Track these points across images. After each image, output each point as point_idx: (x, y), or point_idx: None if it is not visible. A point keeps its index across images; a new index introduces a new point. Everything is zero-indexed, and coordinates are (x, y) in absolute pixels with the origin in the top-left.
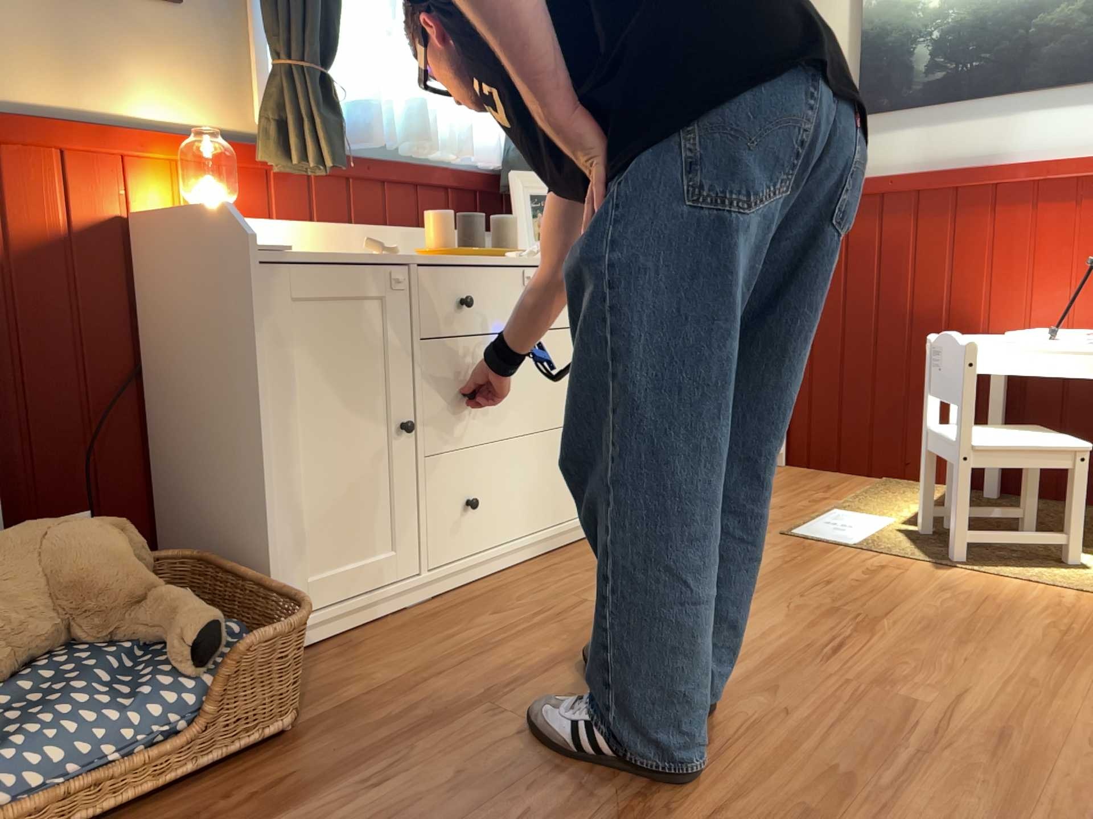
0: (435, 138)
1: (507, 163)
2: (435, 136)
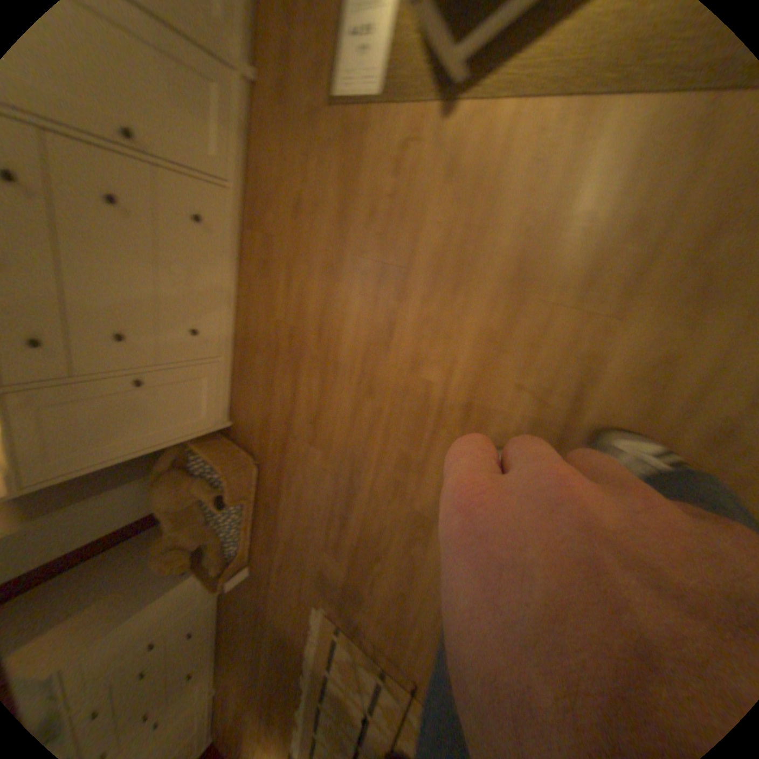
0: None
1: None
2: None
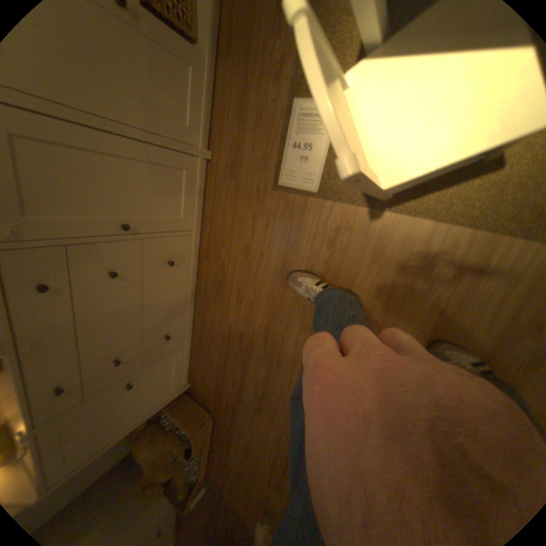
0: None
1: None
2: None
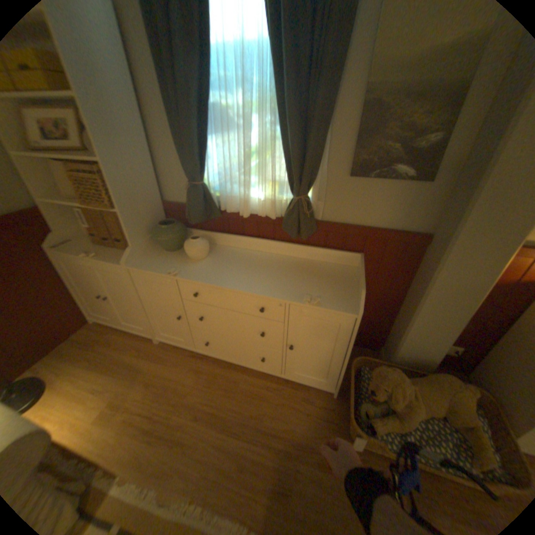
0: None
1: None
2: None
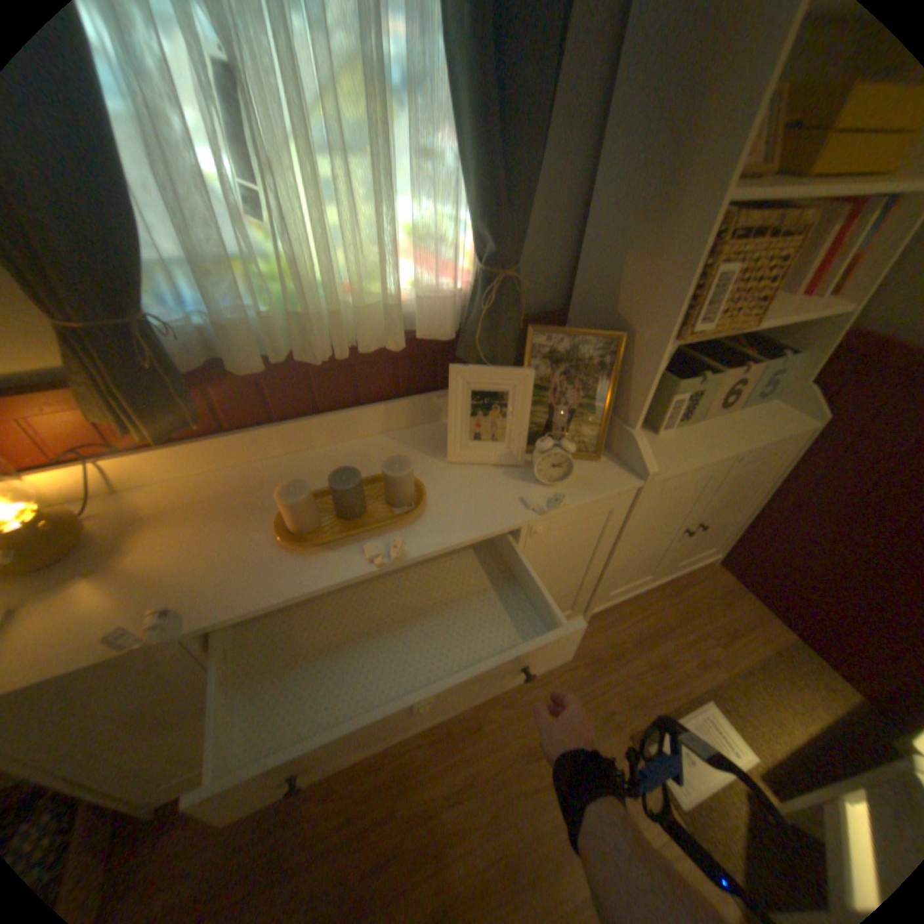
0: (366, 315)
1: (465, 331)
2: (363, 315)
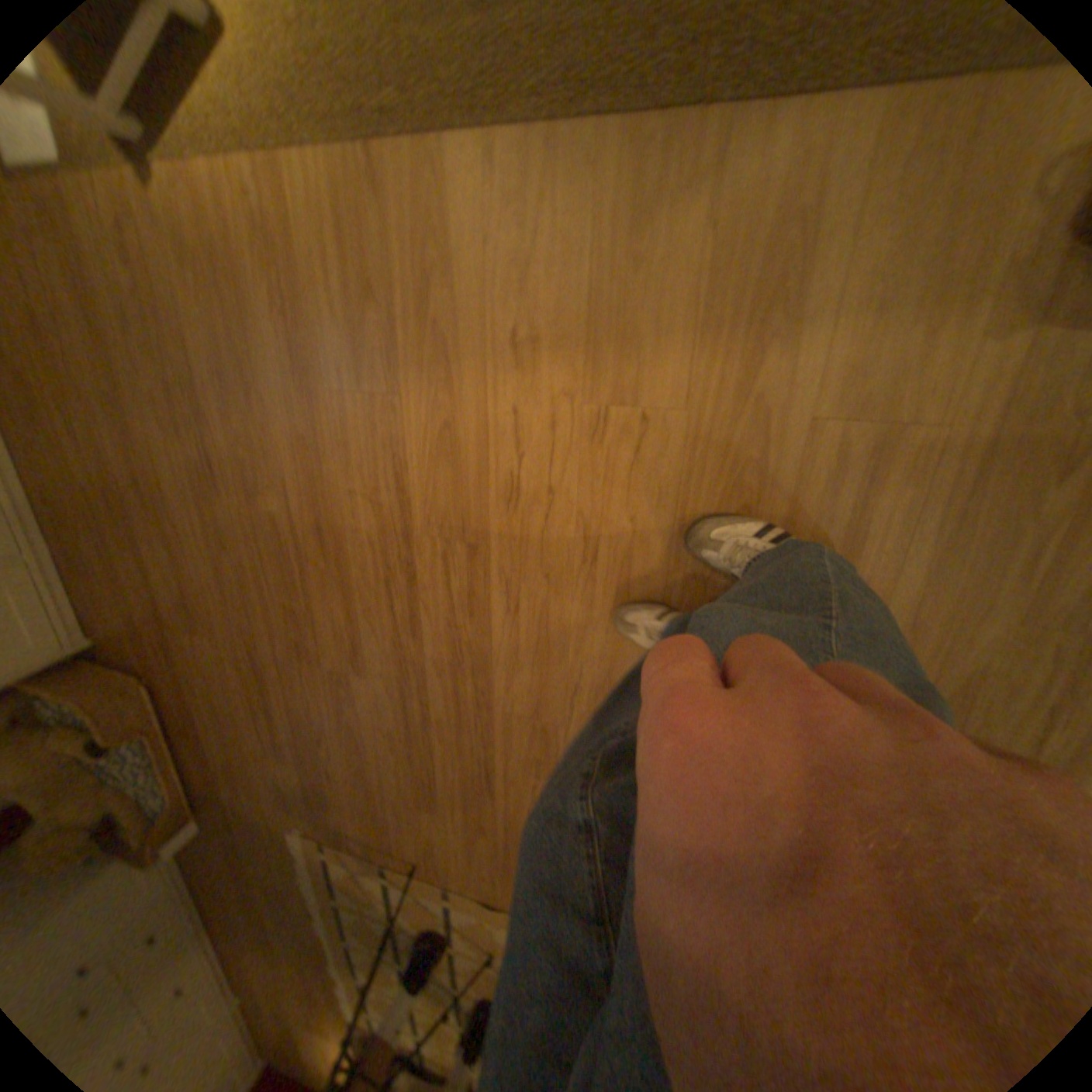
0: None
1: None
2: None
